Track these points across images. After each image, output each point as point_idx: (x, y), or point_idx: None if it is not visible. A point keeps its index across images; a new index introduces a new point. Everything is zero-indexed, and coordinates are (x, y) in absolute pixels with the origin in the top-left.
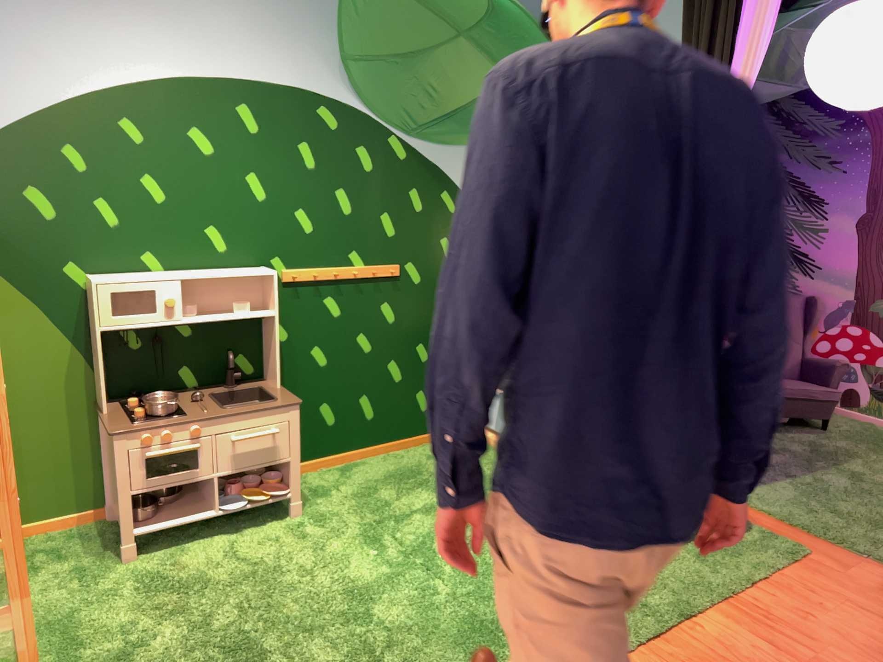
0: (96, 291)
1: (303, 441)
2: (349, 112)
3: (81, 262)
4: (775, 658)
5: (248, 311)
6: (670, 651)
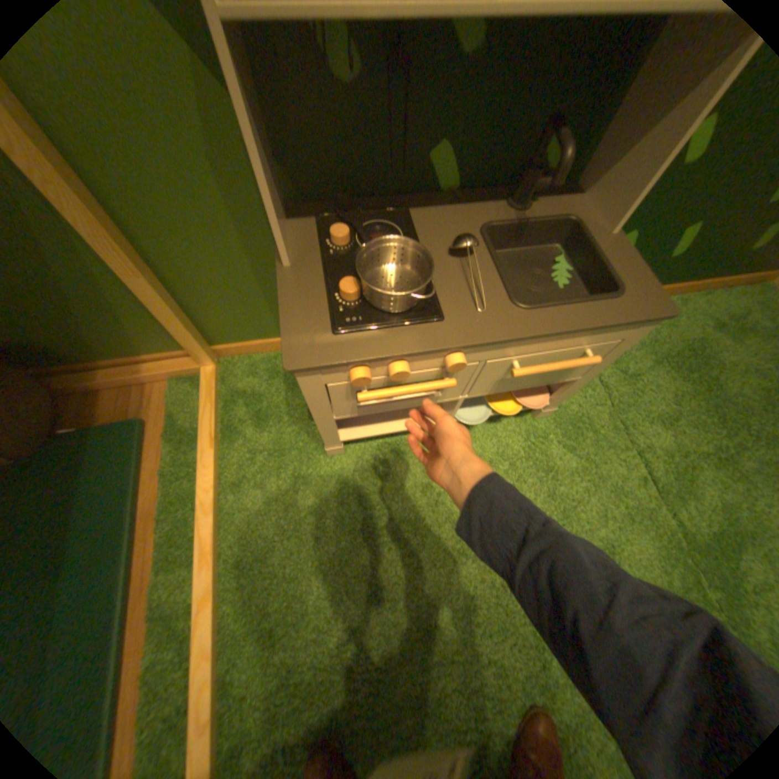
0: None
1: None
2: None
3: None
4: None
5: None
6: None
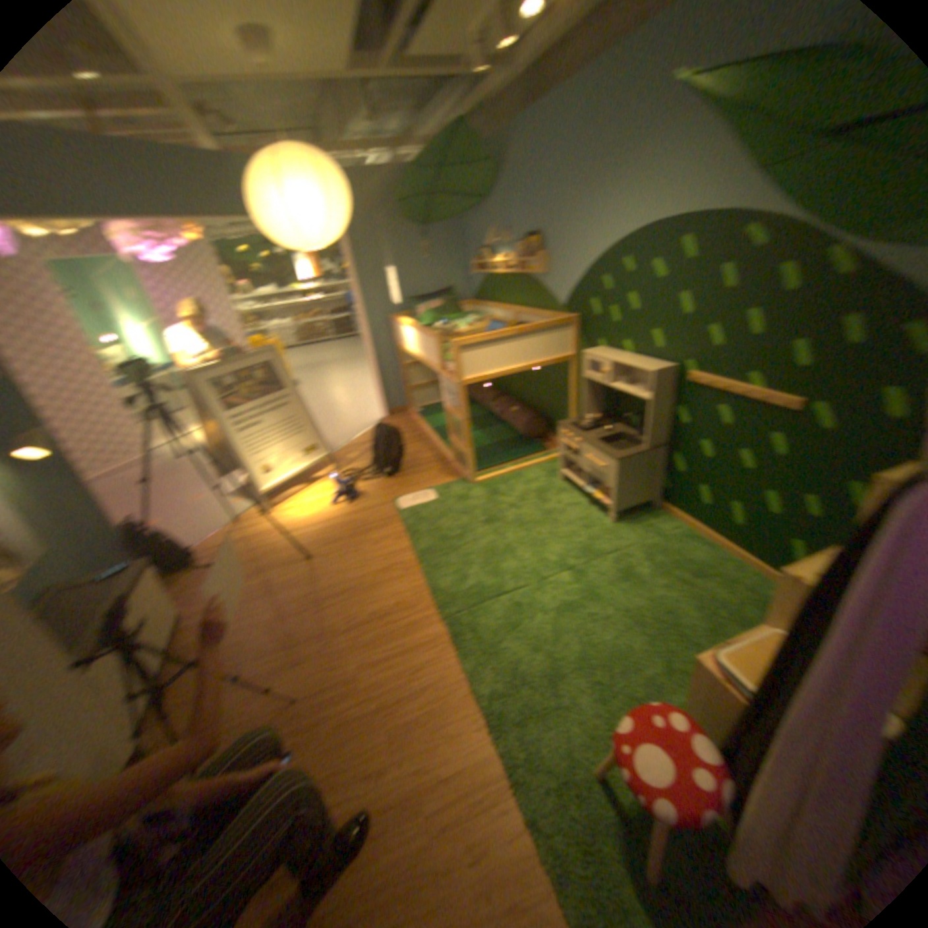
0: (587, 357)
1: (685, 501)
2: (780, 224)
3: (604, 340)
4: (432, 772)
5: (650, 393)
6: (457, 694)
